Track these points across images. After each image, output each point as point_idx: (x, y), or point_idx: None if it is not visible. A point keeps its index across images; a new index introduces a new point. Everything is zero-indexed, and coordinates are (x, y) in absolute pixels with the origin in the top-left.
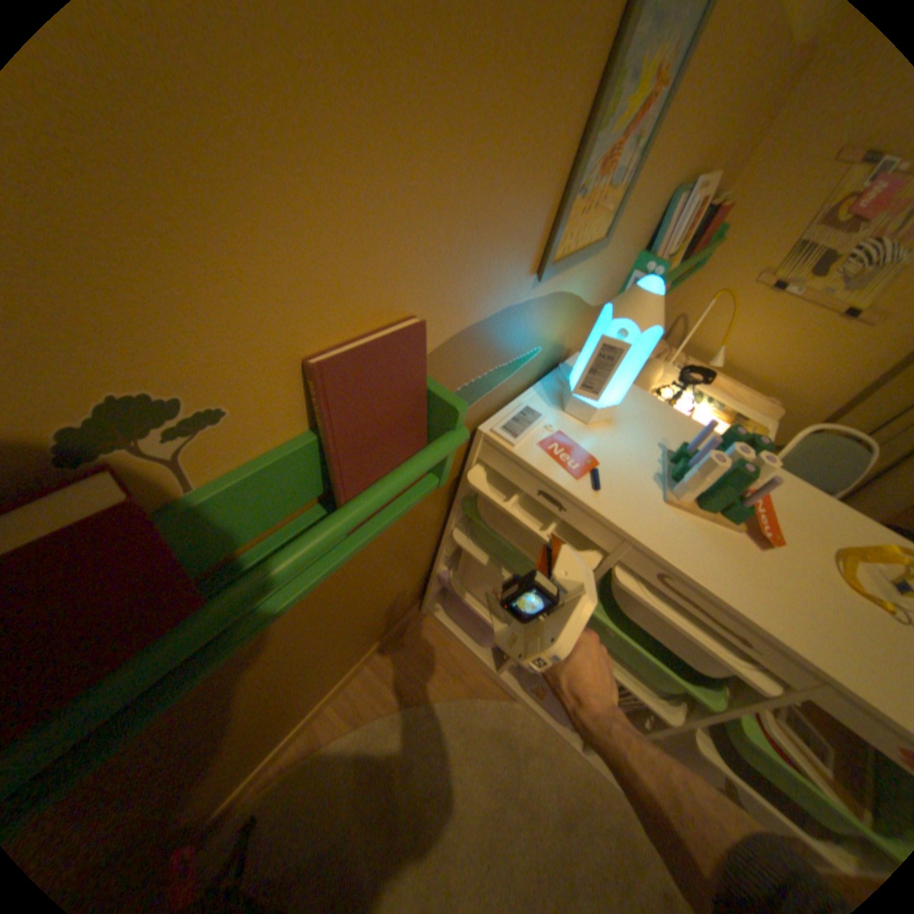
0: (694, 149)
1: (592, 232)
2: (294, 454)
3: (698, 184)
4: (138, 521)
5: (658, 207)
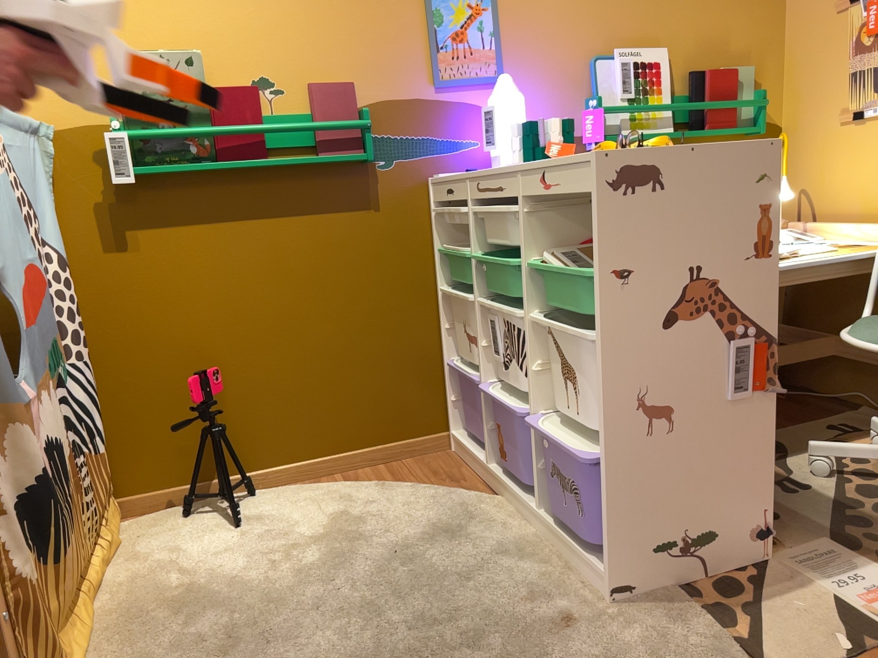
0: (580, 38)
1: (472, 71)
2: (302, 116)
3: (613, 55)
4: (257, 94)
5: (569, 69)
